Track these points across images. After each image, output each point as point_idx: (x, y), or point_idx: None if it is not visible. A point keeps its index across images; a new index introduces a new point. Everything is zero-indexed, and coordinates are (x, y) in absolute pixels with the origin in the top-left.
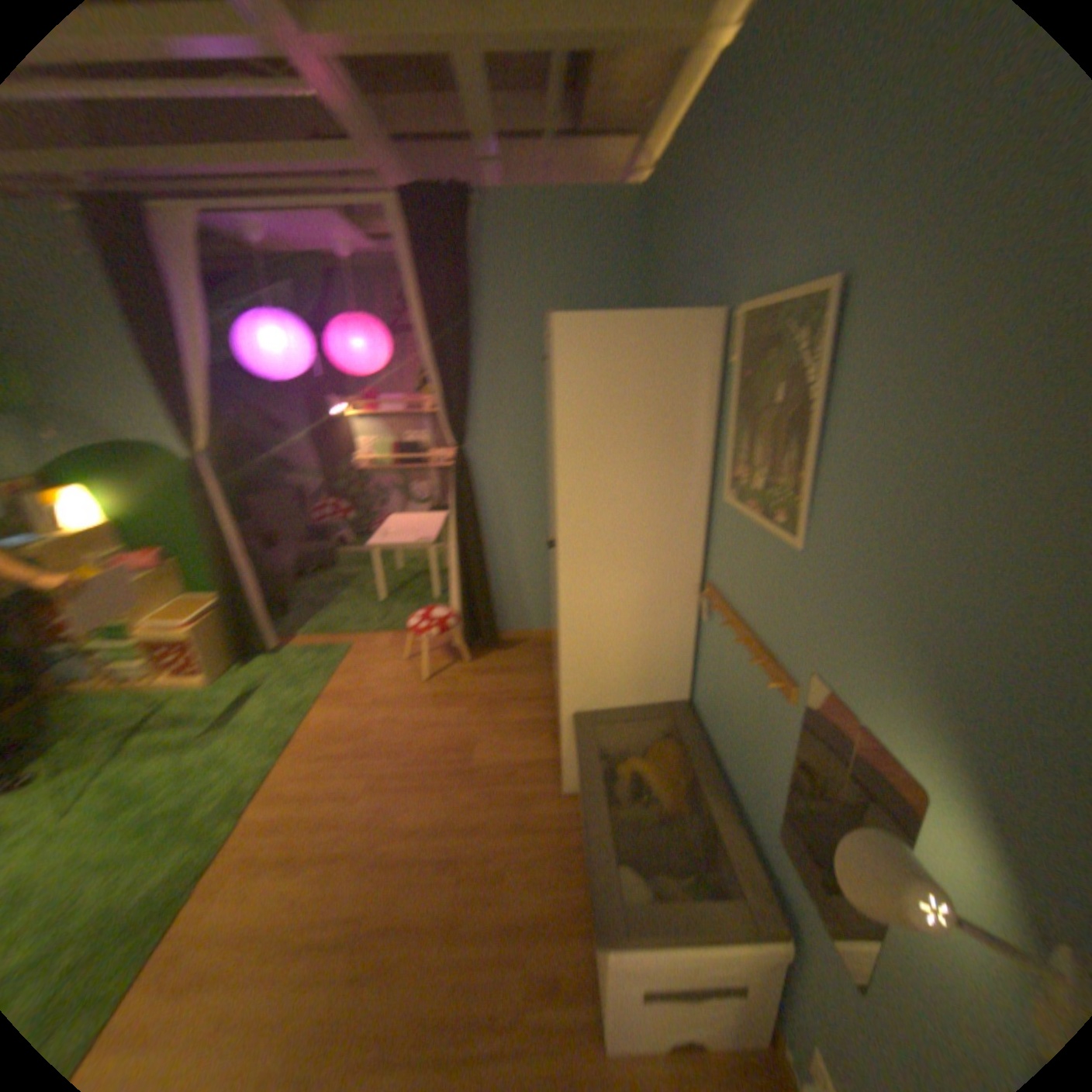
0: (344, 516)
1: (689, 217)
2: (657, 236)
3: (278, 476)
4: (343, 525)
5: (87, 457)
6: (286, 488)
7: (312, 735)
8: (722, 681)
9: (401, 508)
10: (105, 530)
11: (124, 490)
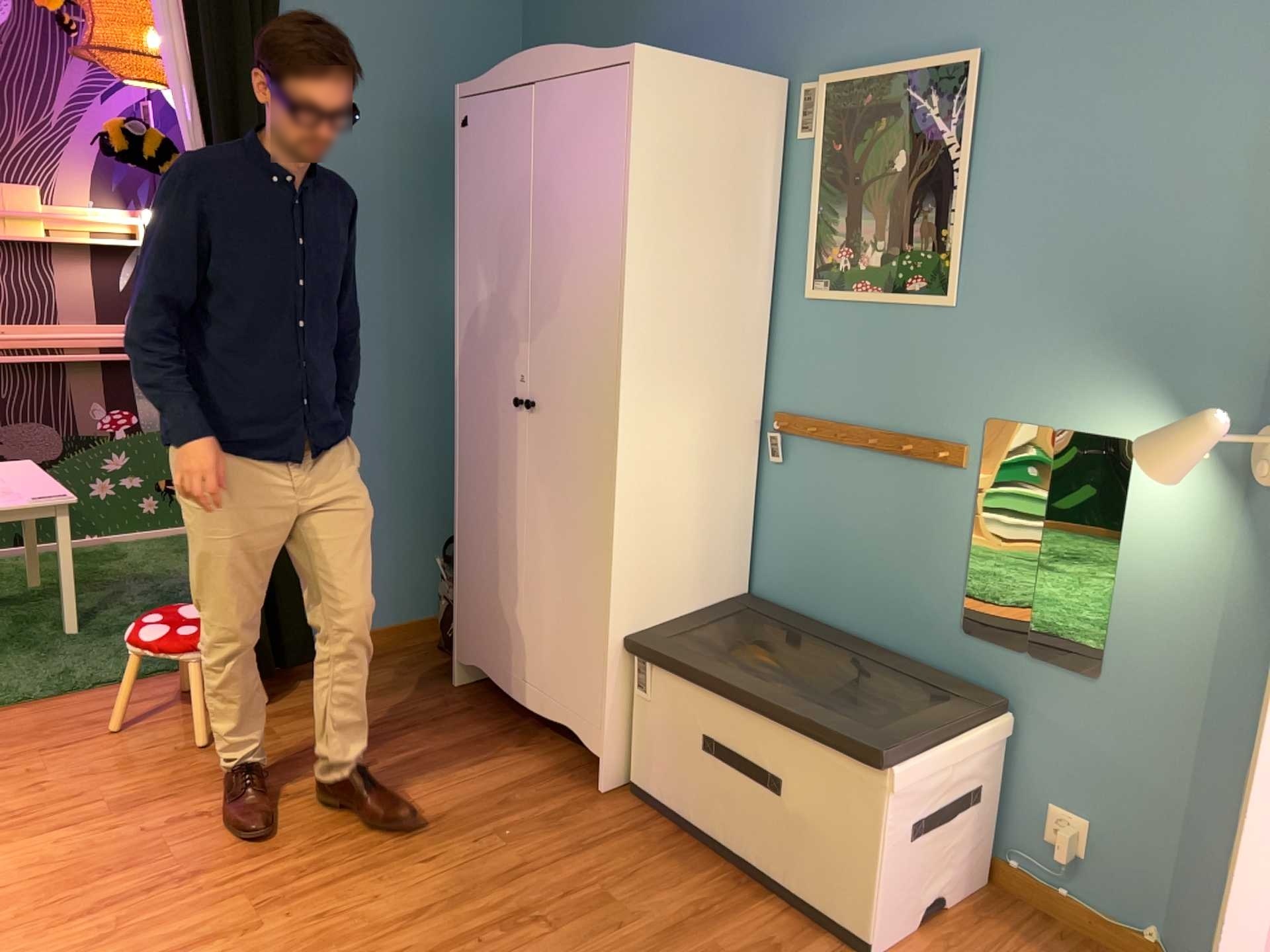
0: None
1: None
2: None
3: None
4: None
5: None
6: None
7: (19, 885)
8: (821, 523)
9: None
10: None
11: None
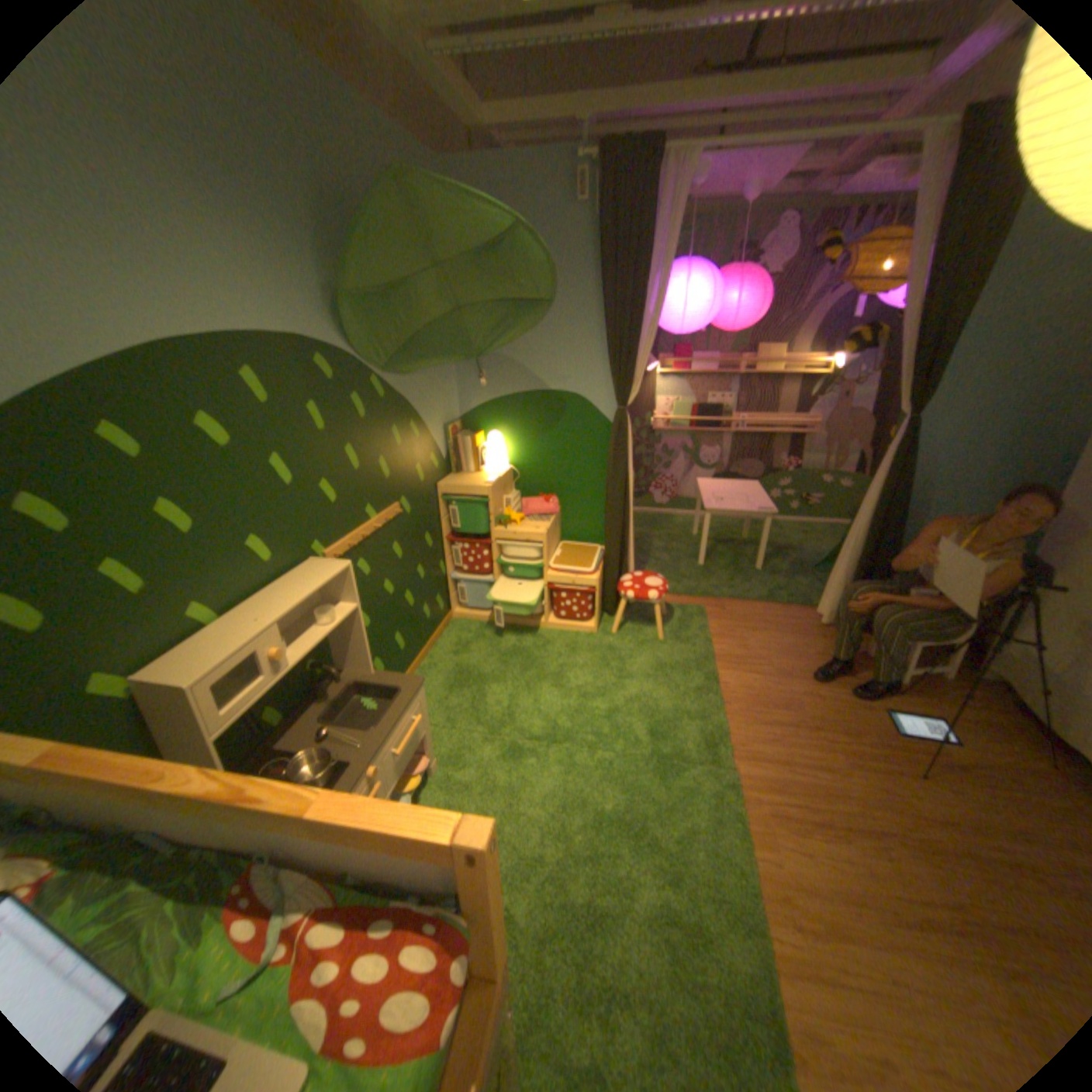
0: None
1: None
2: None
3: None
4: None
5: (514, 402)
6: None
7: (739, 695)
8: None
9: (685, 471)
10: (515, 472)
11: (538, 436)
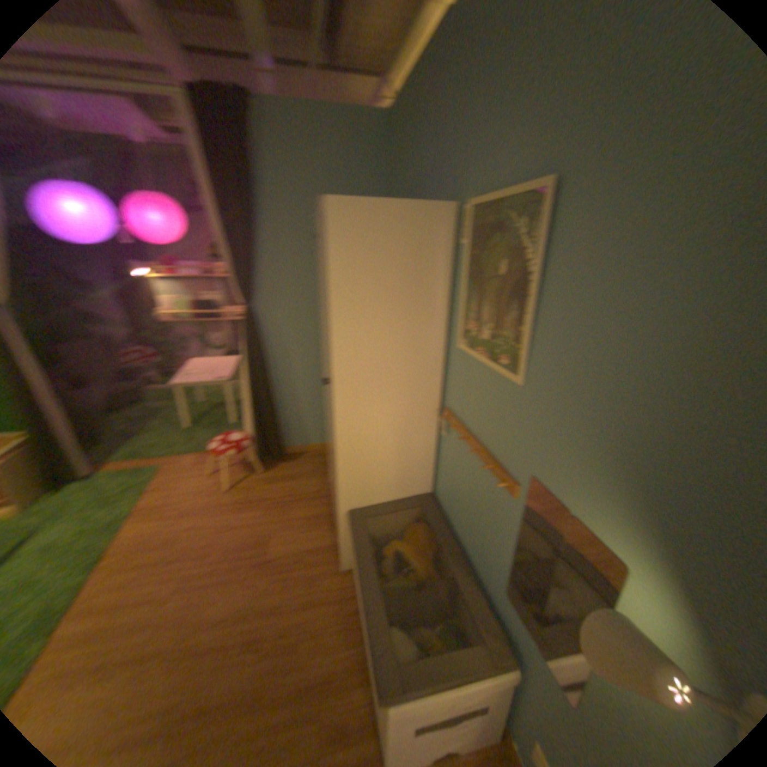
0: (148, 360)
1: (425, 134)
2: (398, 149)
3: (84, 327)
4: (147, 367)
5: None
6: (92, 337)
7: (123, 549)
8: (457, 479)
9: (199, 353)
10: None
11: None
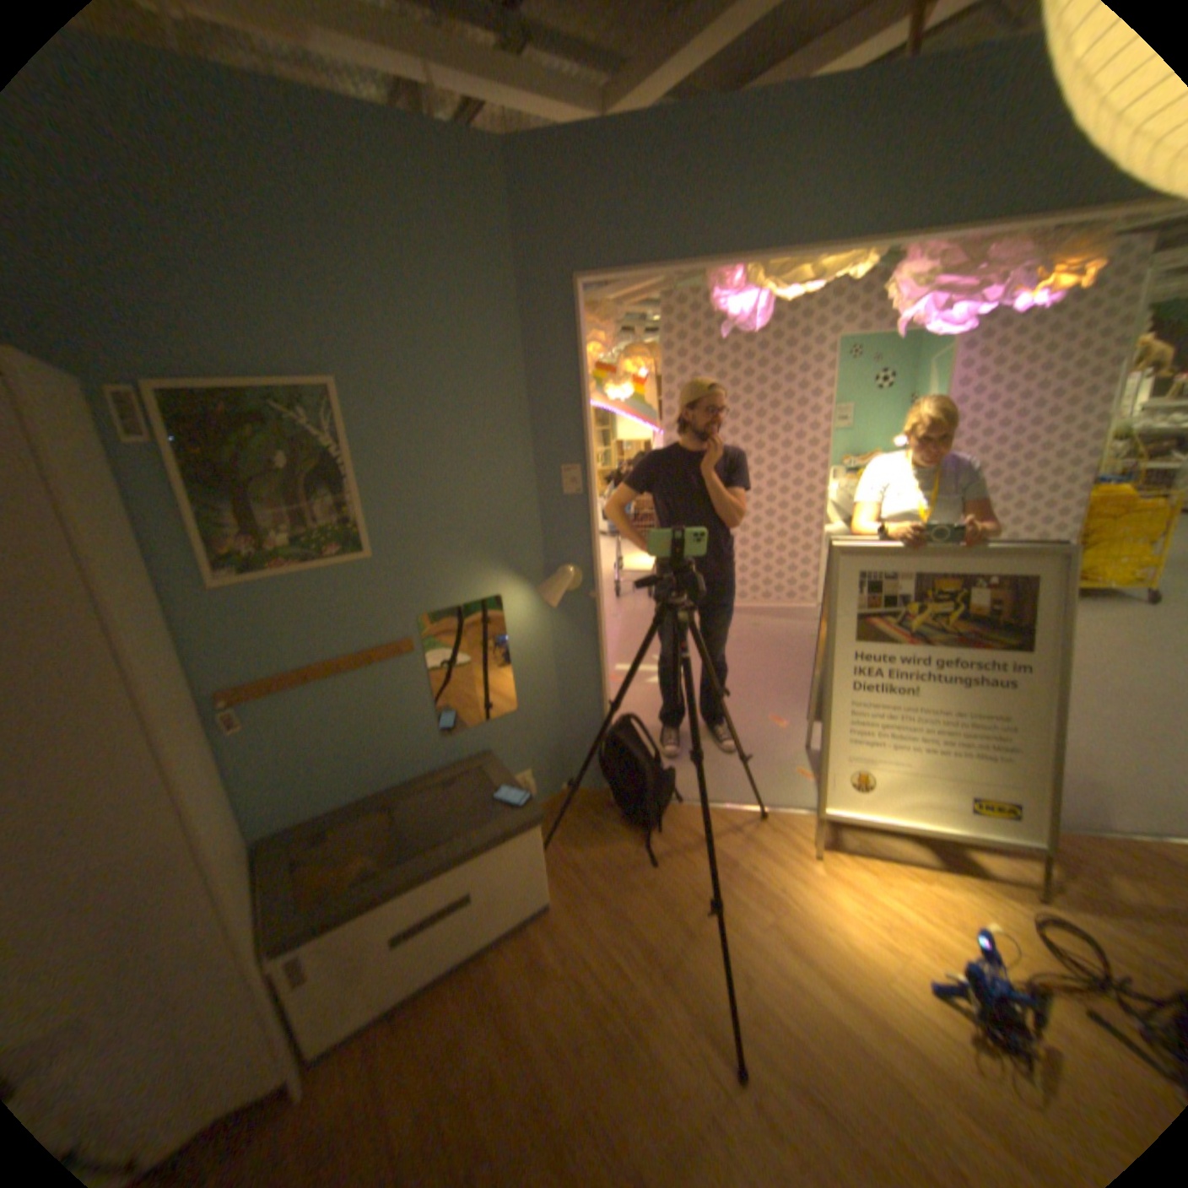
0: None
1: None
2: None
3: None
4: None
5: None
6: None
7: None
8: (304, 749)
9: None
10: None
11: None
